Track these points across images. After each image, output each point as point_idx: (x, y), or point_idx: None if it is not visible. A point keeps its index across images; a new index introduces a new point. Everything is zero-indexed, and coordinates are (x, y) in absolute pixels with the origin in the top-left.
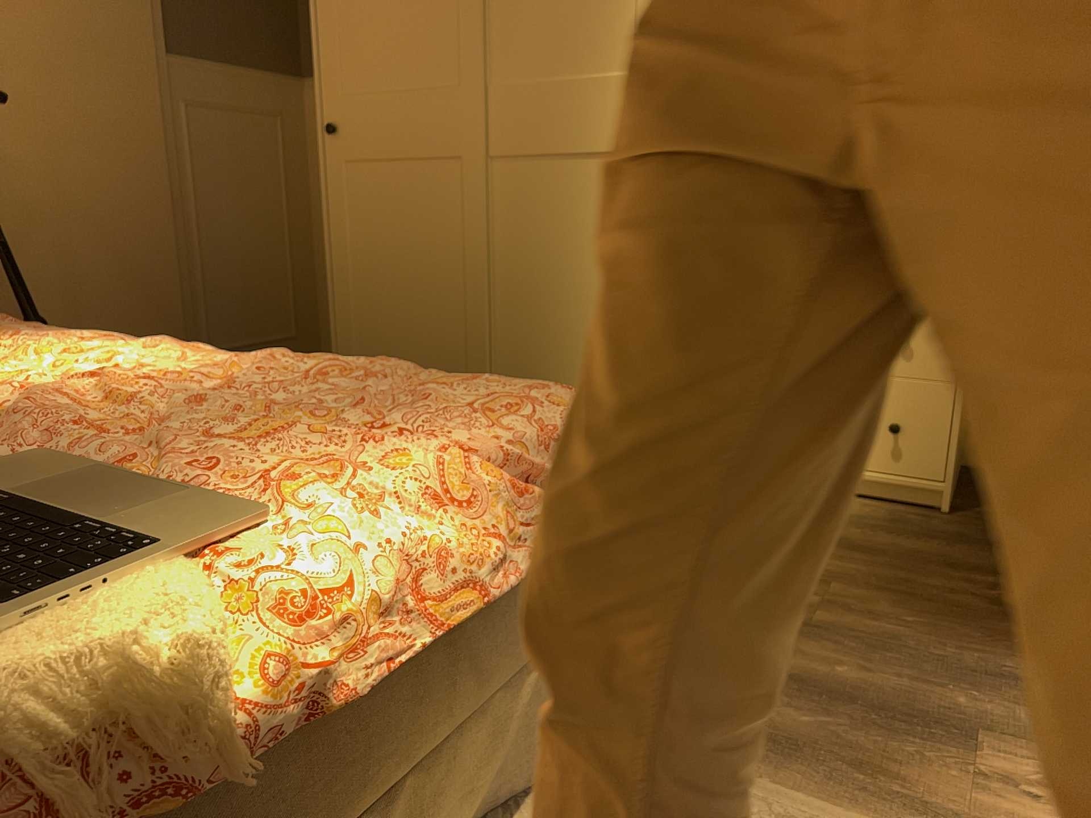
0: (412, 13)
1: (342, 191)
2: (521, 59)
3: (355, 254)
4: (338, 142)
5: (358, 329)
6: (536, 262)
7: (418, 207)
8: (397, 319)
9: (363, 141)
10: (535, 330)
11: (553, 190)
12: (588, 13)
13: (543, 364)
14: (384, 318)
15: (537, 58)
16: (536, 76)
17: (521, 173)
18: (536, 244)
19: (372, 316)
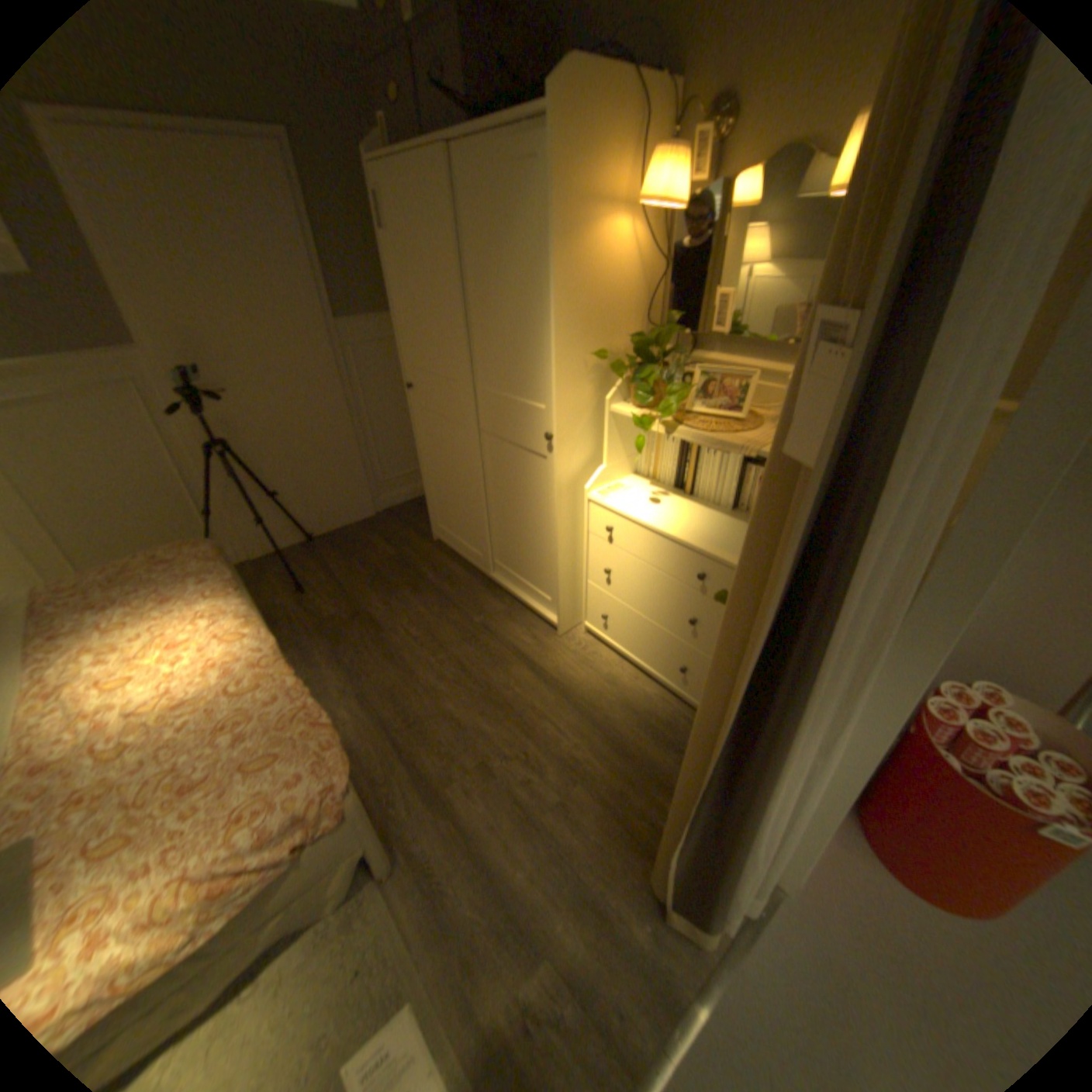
0: (435, 326)
1: (420, 421)
2: (491, 375)
3: (430, 458)
4: (414, 393)
5: (436, 498)
6: (507, 498)
7: (452, 445)
8: (451, 500)
9: (424, 397)
10: (510, 534)
11: (512, 462)
12: (521, 357)
13: (514, 553)
14: (446, 497)
15: (498, 377)
16: (498, 389)
17: (497, 444)
18: (506, 488)
19: (441, 494)
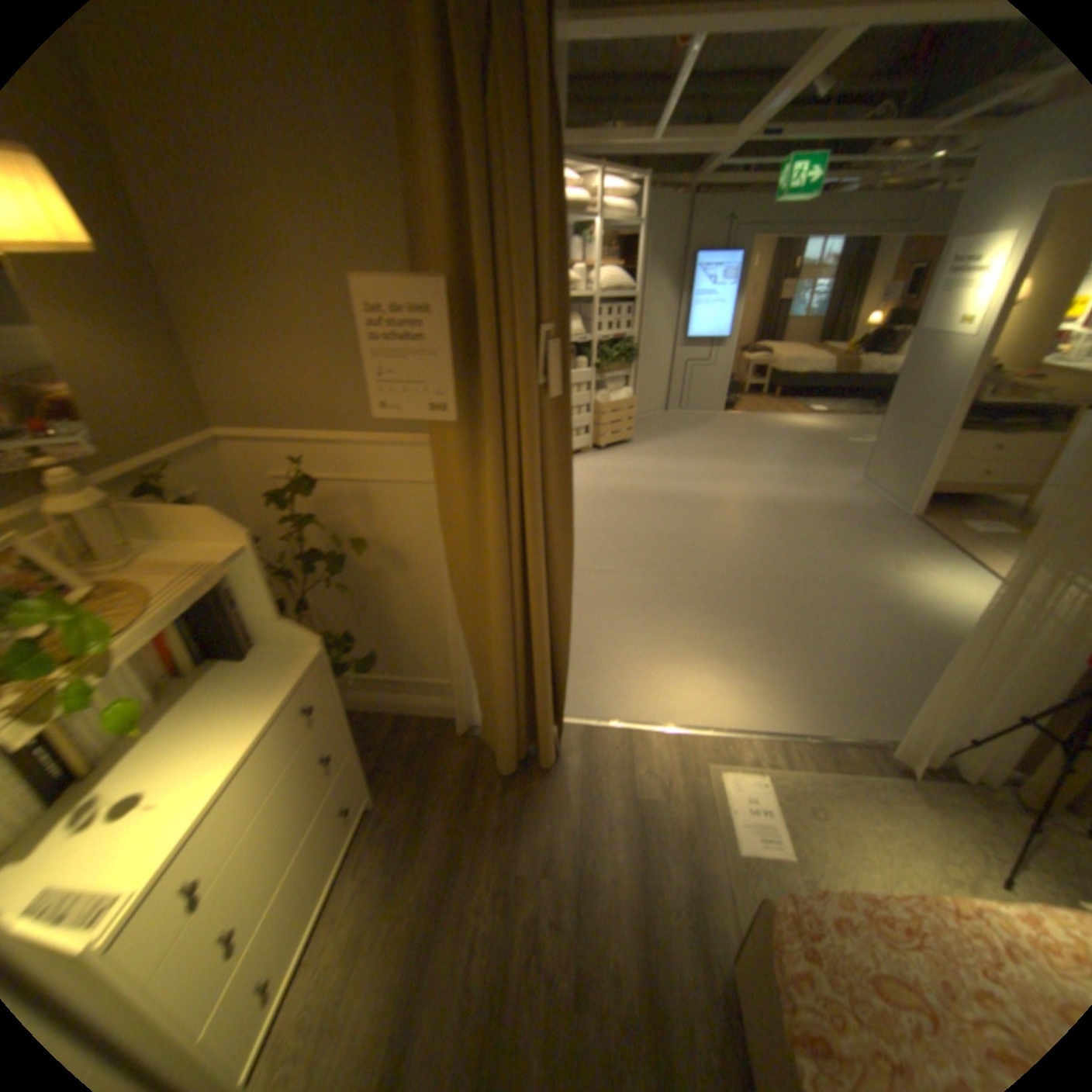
0: None
1: None
2: None
3: None
4: None
5: None
6: None
7: None
8: None
9: None
10: None
11: None
12: None
13: None
14: None
15: None
16: None
17: None
18: None
19: None
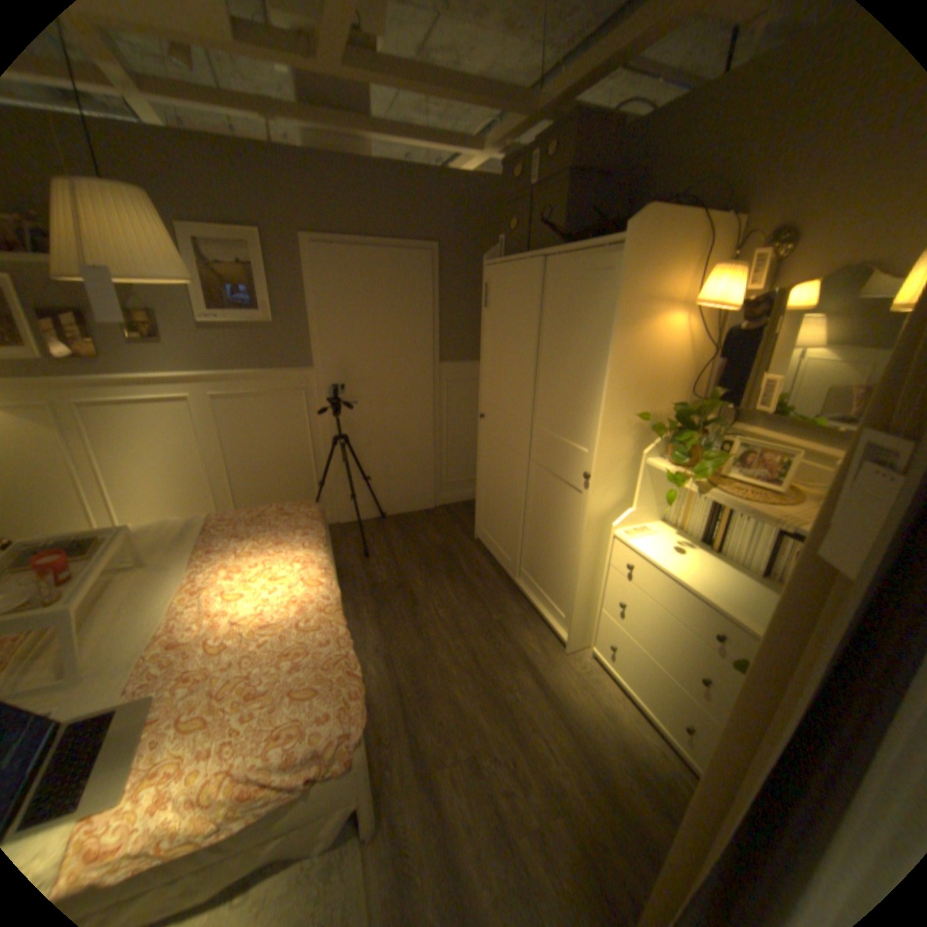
0: (510, 377)
1: (483, 443)
2: (546, 418)
3: (485, 473)
4: (484, 422)
5: (483, 505)
6: (541, 518)
7: (504, 467)
8: (494, 509)
9: (490, 426)
10: (538, 549)
11: (551, 489)
12: (574, 409)
13: (538, 566)
14: (491, 506)
15: (552, 421)
16: (550, 430)
17: (541, 473)
18: (542, 510)
19: (487, 502)
